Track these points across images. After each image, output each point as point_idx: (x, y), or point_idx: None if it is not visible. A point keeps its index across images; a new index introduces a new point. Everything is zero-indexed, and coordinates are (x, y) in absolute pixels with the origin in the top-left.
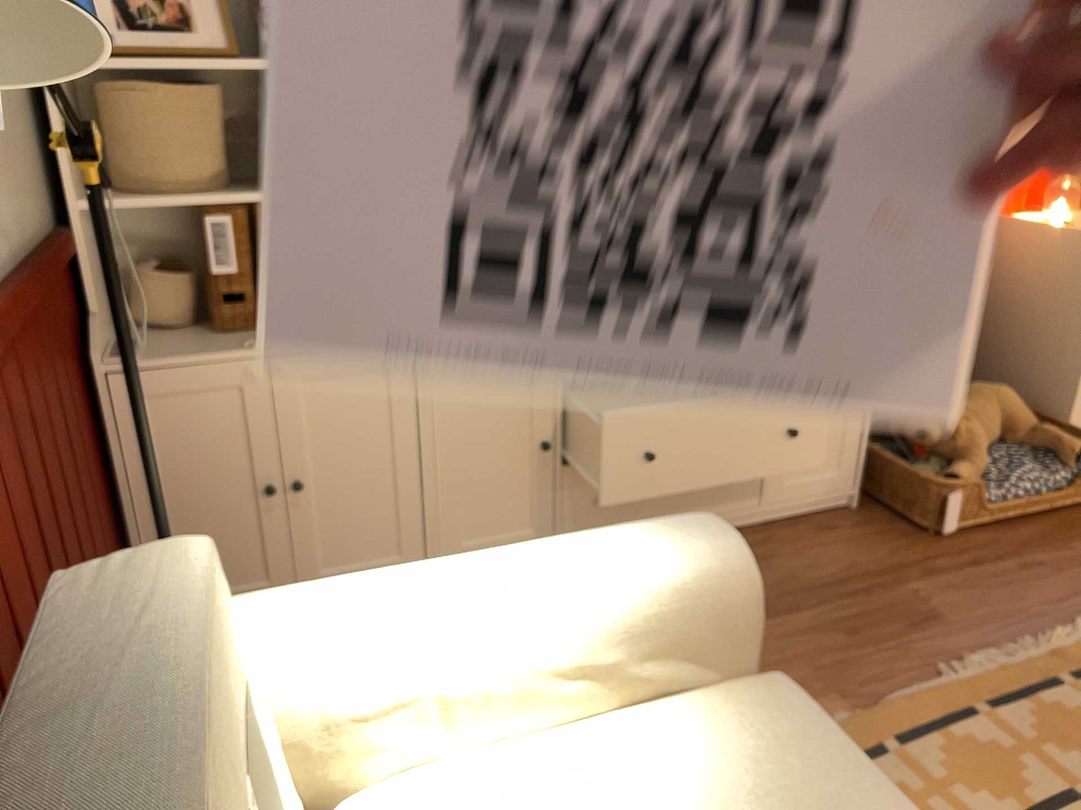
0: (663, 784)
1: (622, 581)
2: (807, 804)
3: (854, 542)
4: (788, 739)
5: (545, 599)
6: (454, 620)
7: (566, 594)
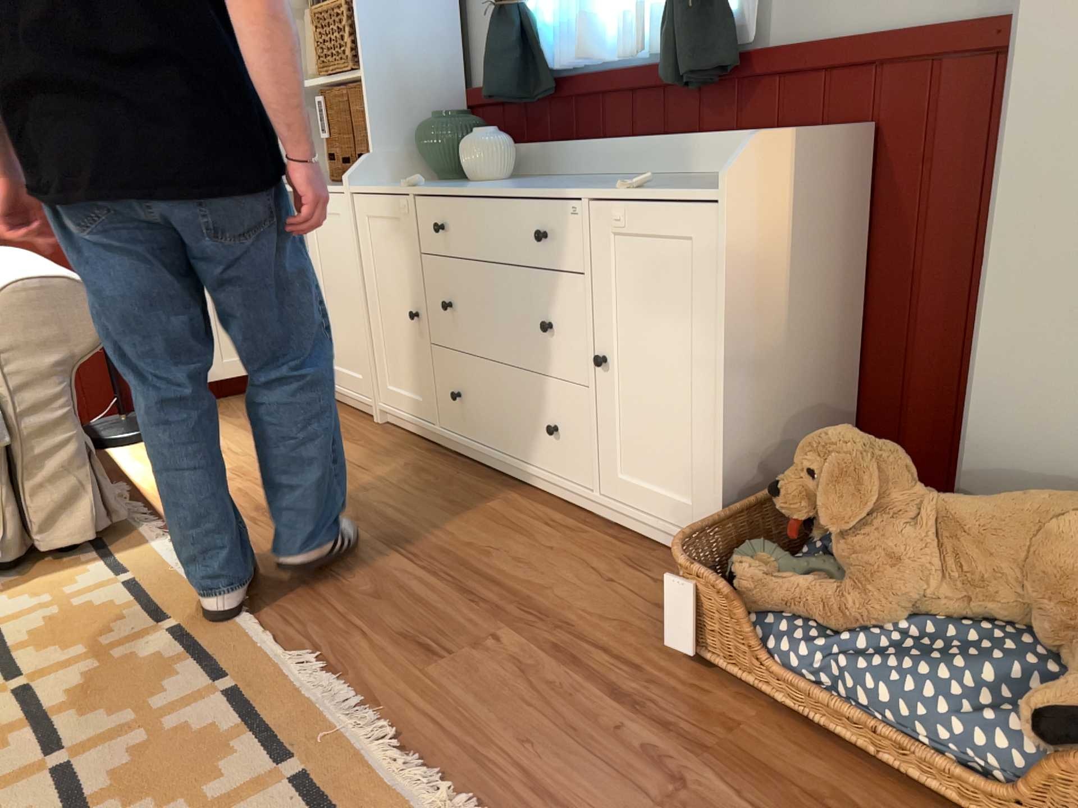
0: None
1: None
2: None
3: (610, 584)
4: None
5: None
6: None
7: None
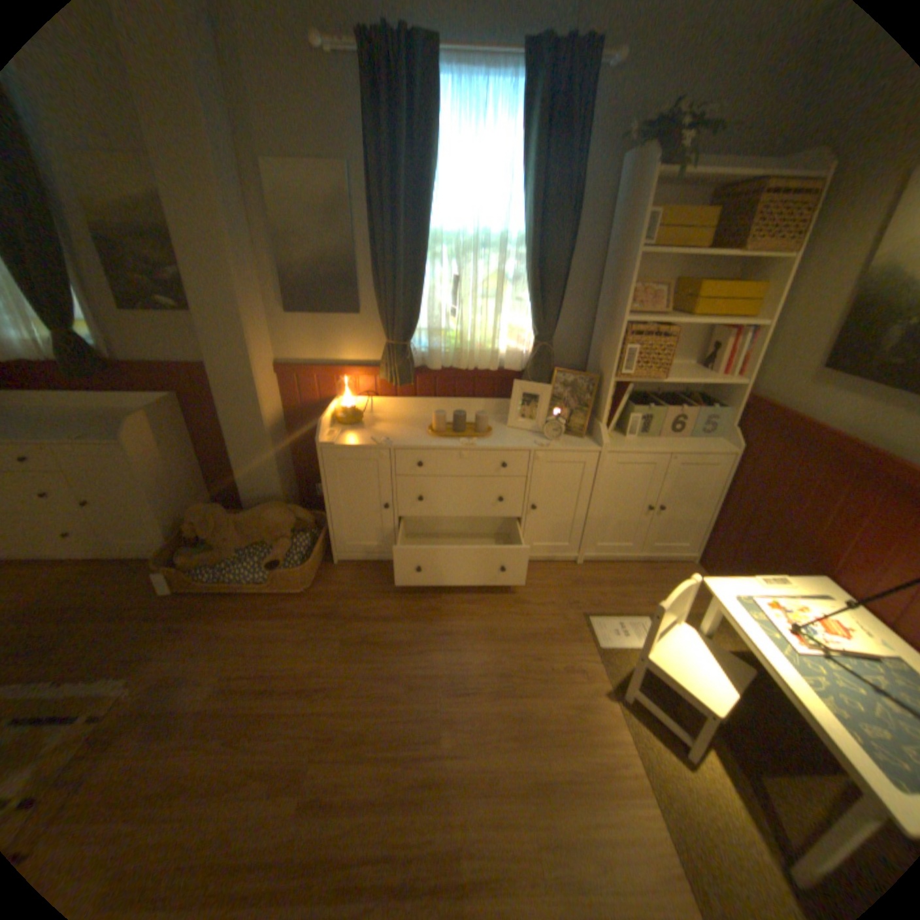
0: None
1: None
2: None
3: (125, 586)
4: None
5: None
6: None
7: None
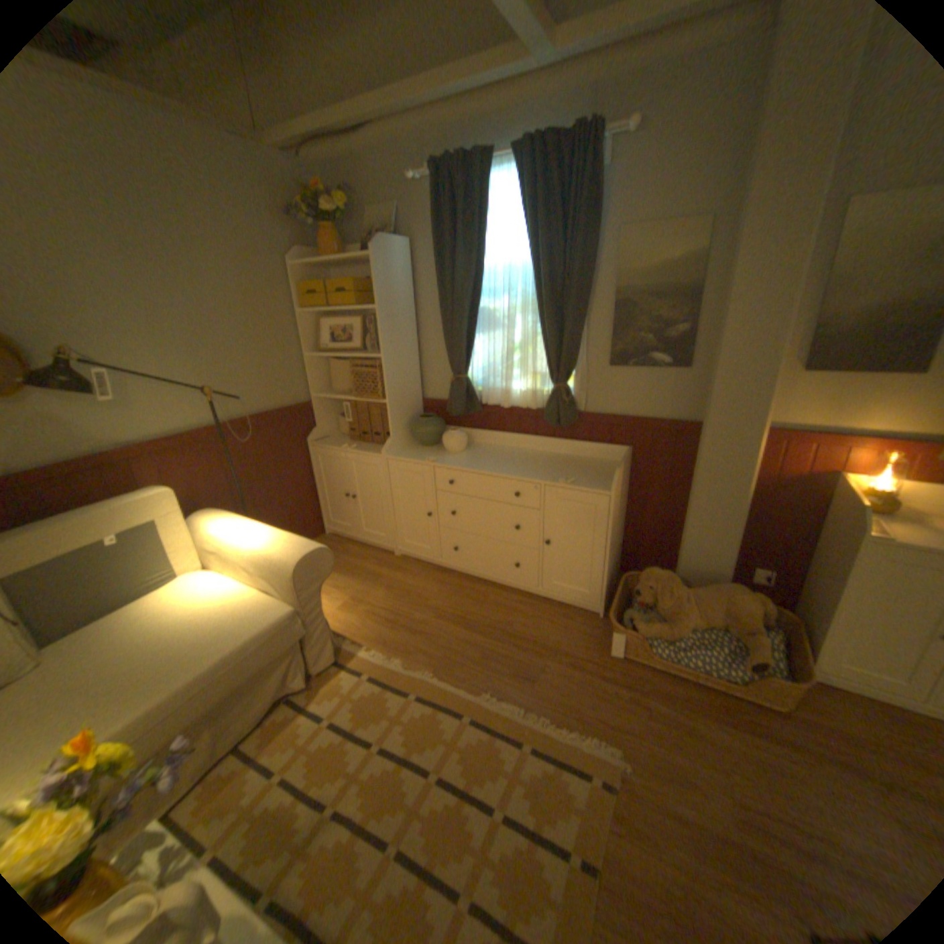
0: (220, 607)
1: (265, 551)
2: (220, 633)
3: (566, 630)
4: (252, 621)
5: (248, 545)
6: (231, 539)
7: (253, 546)
